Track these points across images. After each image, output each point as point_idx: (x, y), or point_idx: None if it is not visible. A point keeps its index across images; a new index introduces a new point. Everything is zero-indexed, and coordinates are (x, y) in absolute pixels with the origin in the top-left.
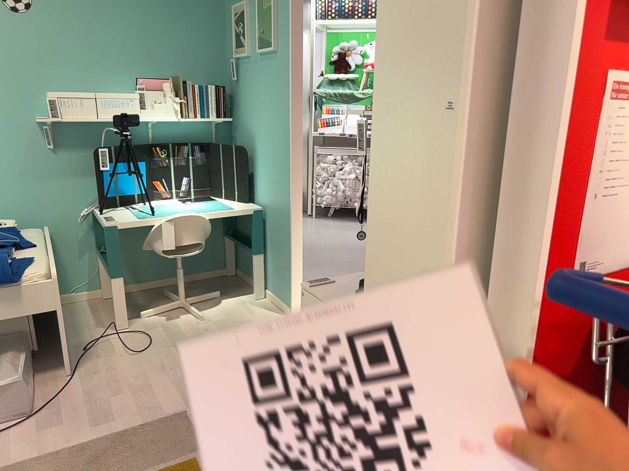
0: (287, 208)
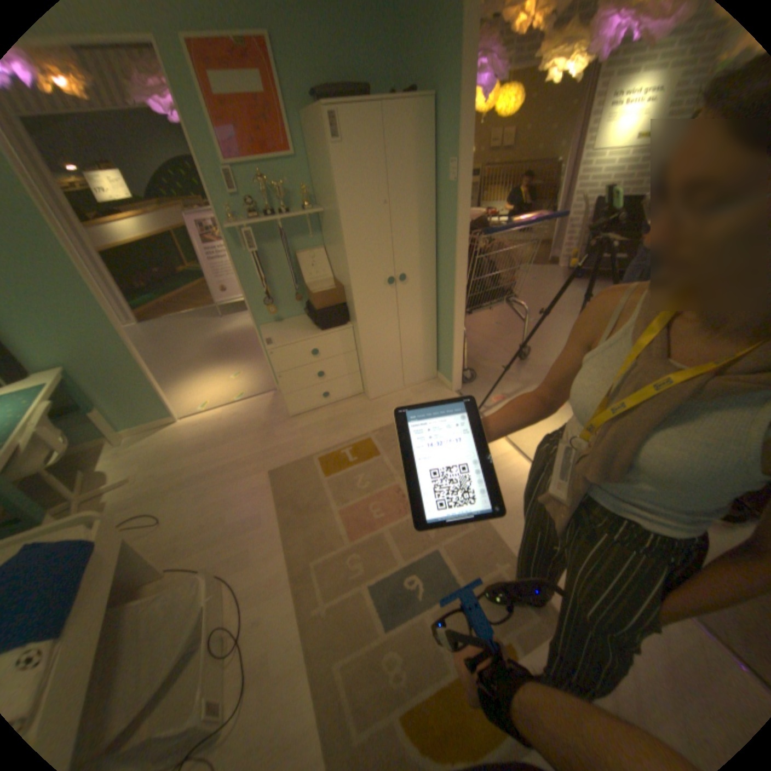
0: (113, 345)
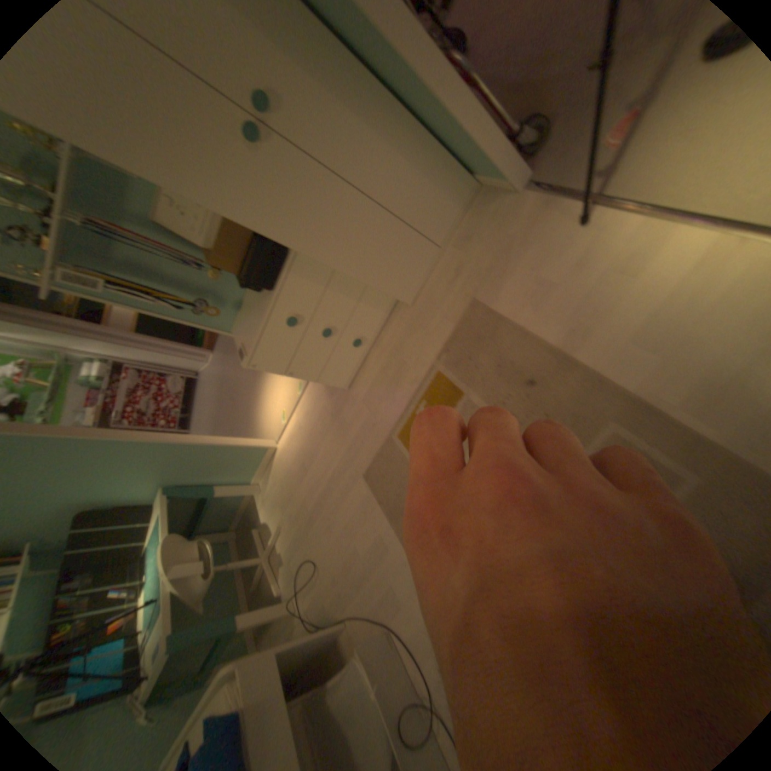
0: (160, 447)
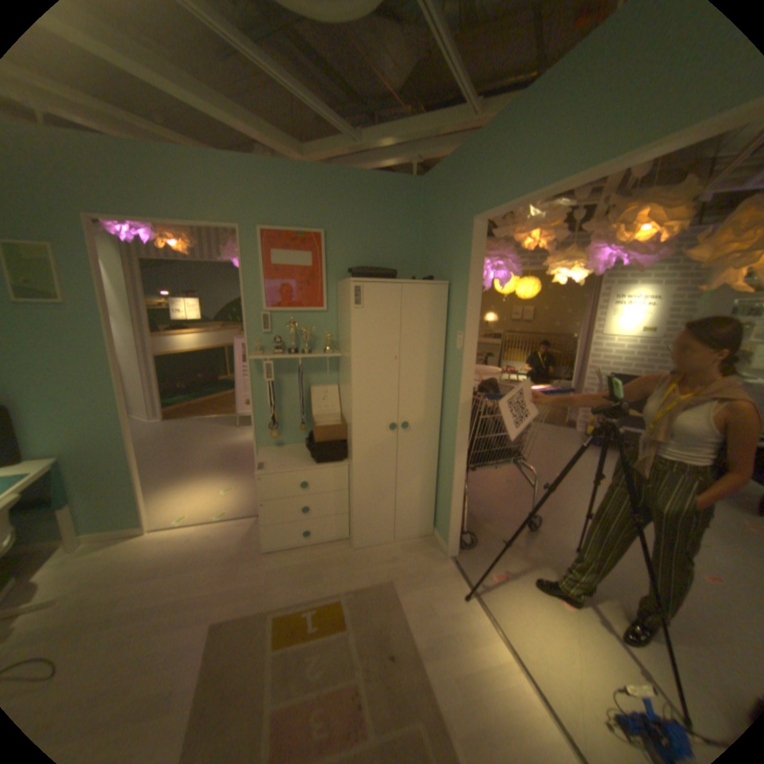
0: (114, 445)
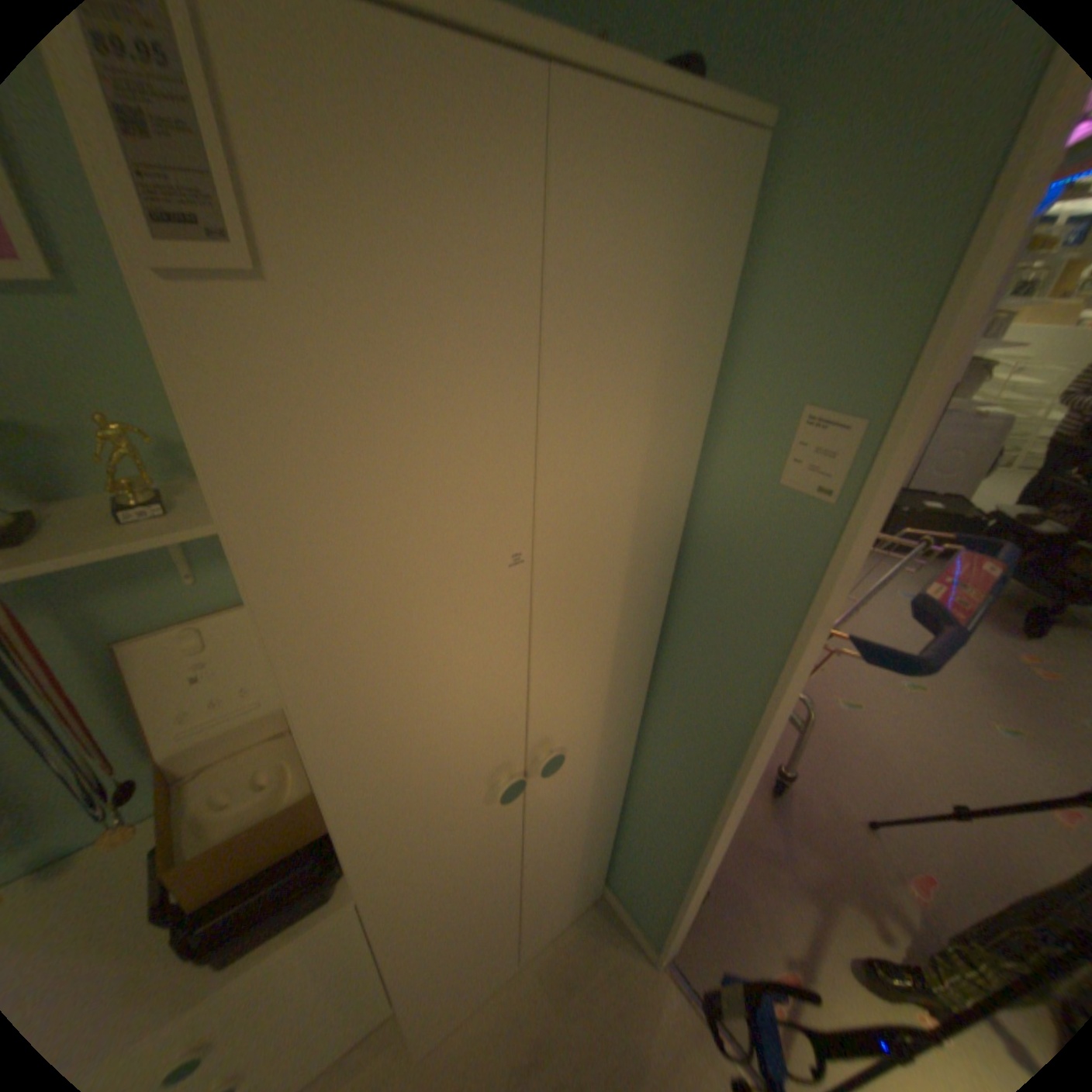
0: None
